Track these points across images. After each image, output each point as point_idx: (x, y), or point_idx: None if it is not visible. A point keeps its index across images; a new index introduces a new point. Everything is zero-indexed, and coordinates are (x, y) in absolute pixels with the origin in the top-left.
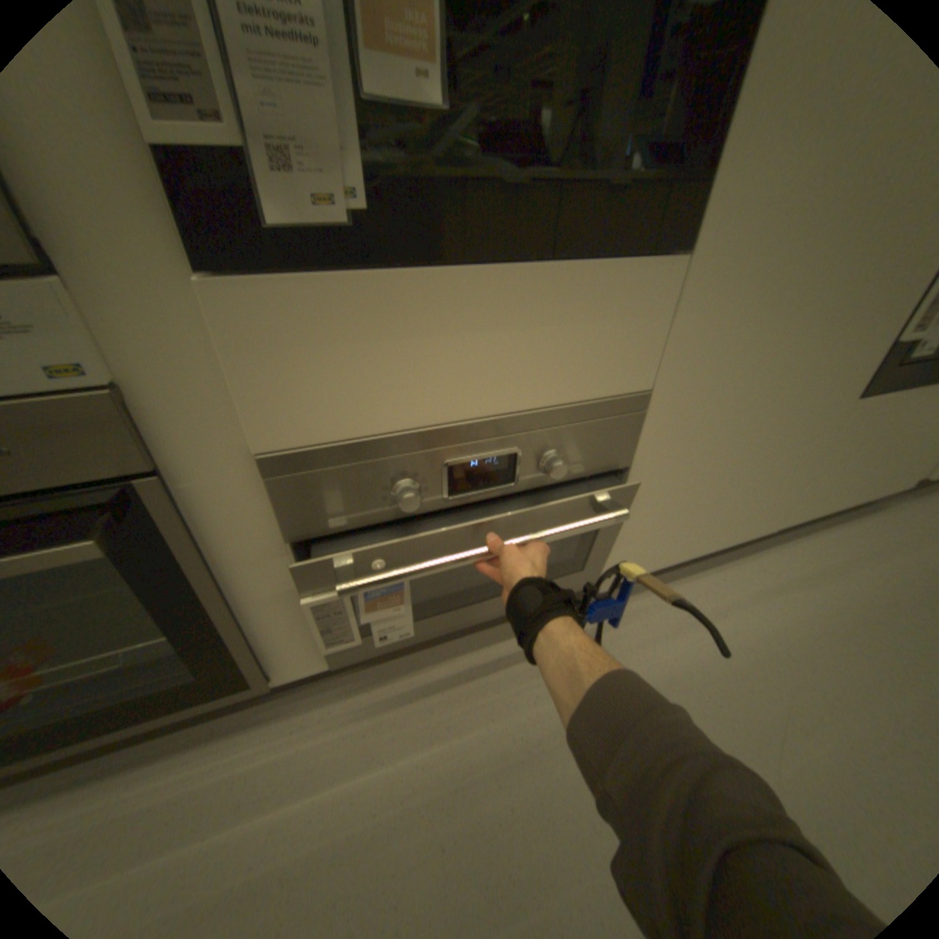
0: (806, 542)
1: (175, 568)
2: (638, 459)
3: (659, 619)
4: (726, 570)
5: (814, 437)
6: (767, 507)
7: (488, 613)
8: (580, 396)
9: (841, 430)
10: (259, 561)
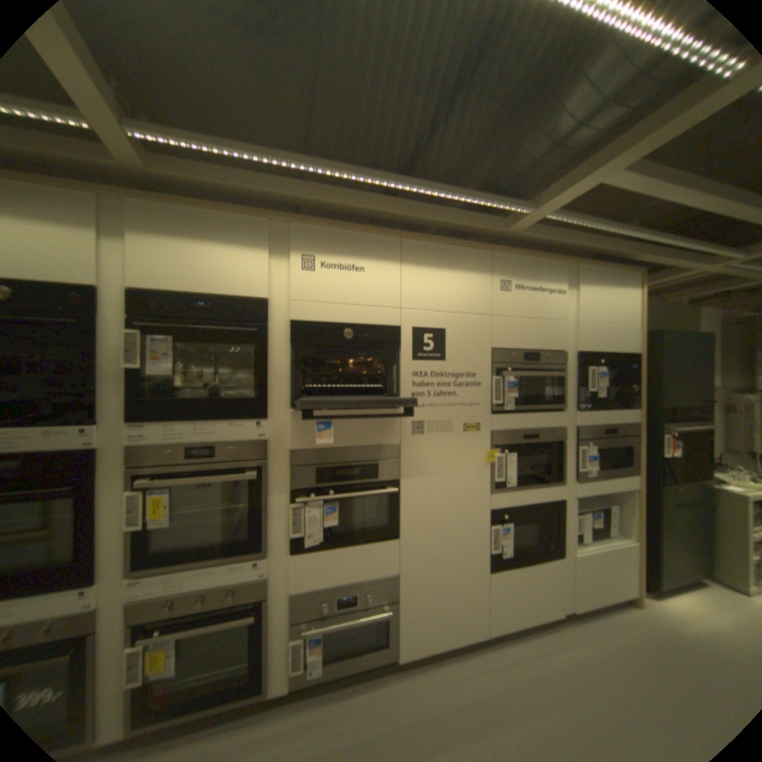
0: (512, 649)
1: (261, 632)
2: (401, 600)
3: (430, 685)
4: (468, 662)
5: (478, 591)
6: (474, 625)
7: (353, 675)
8: (375, 578)
9: (490, 588)
10: (279, 633)
